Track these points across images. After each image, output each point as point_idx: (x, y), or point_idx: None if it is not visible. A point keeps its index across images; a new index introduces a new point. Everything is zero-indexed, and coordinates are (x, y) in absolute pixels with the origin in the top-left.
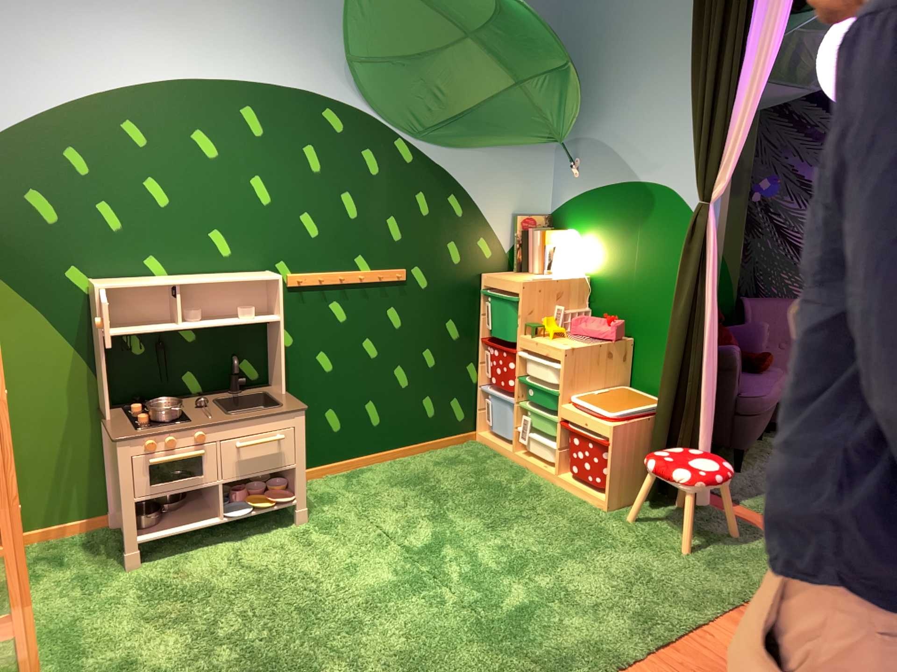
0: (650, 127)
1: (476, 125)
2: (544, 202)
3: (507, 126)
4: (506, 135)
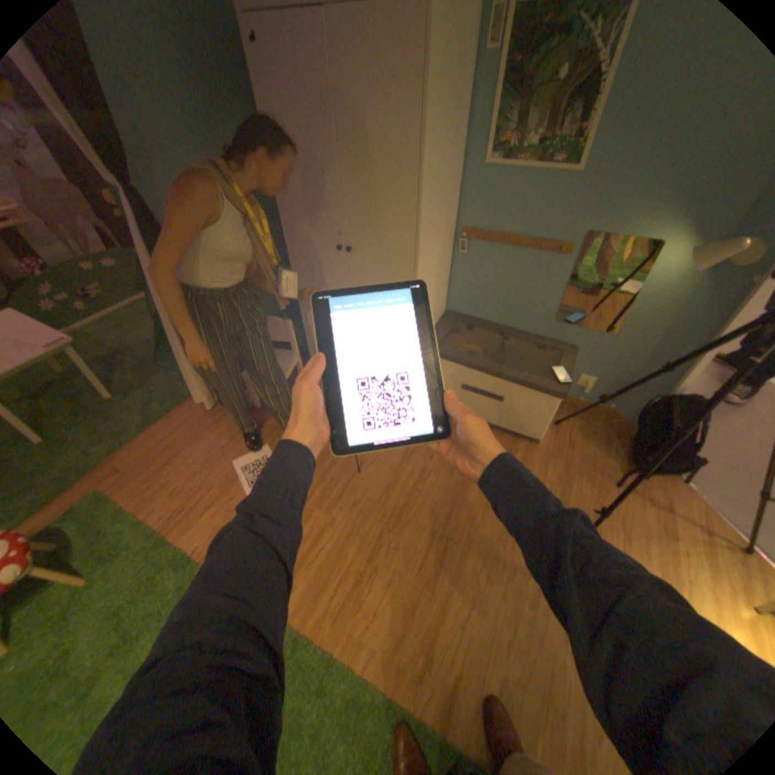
0: None
1: None
2: None
3: None
4: None
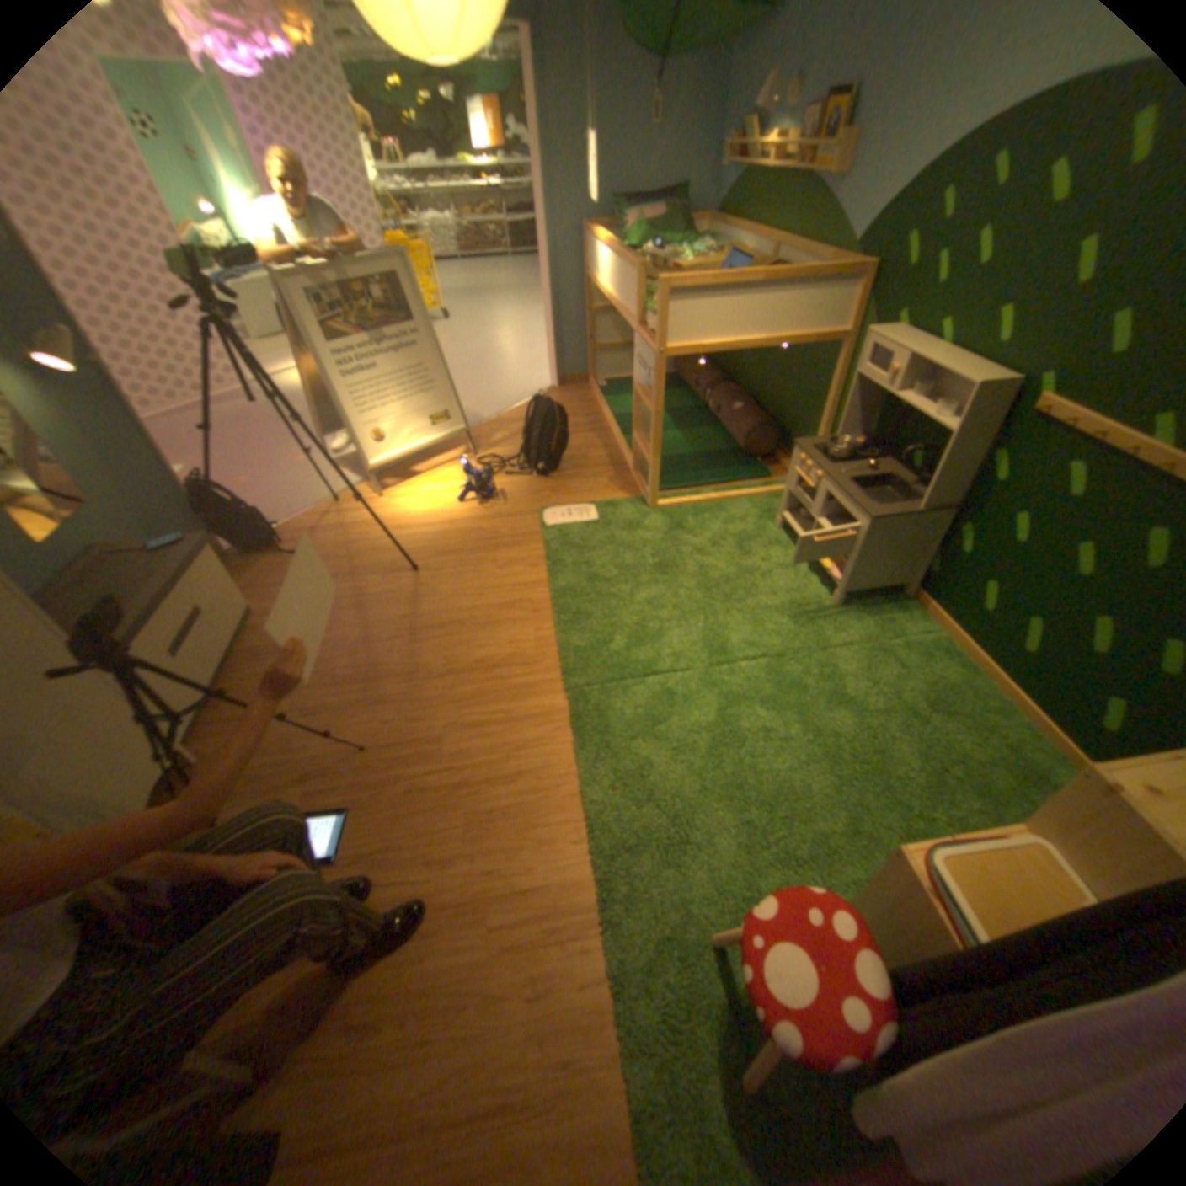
0: None
1: None
2: None
3: None
4: None
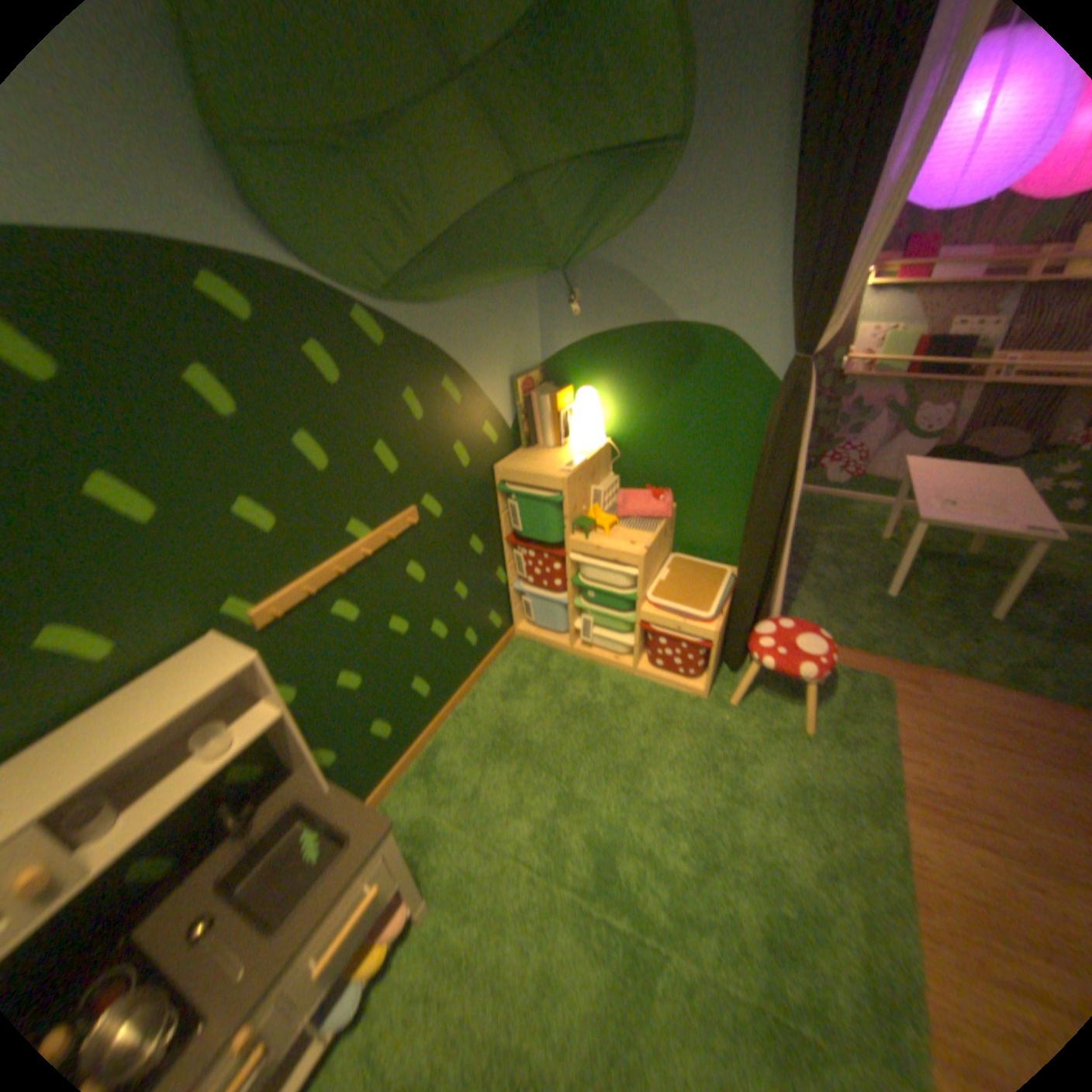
0: (696, 244)
1: (460, 259)
2: (534, 352)
3: (500, 256)
4: (499, 271)
